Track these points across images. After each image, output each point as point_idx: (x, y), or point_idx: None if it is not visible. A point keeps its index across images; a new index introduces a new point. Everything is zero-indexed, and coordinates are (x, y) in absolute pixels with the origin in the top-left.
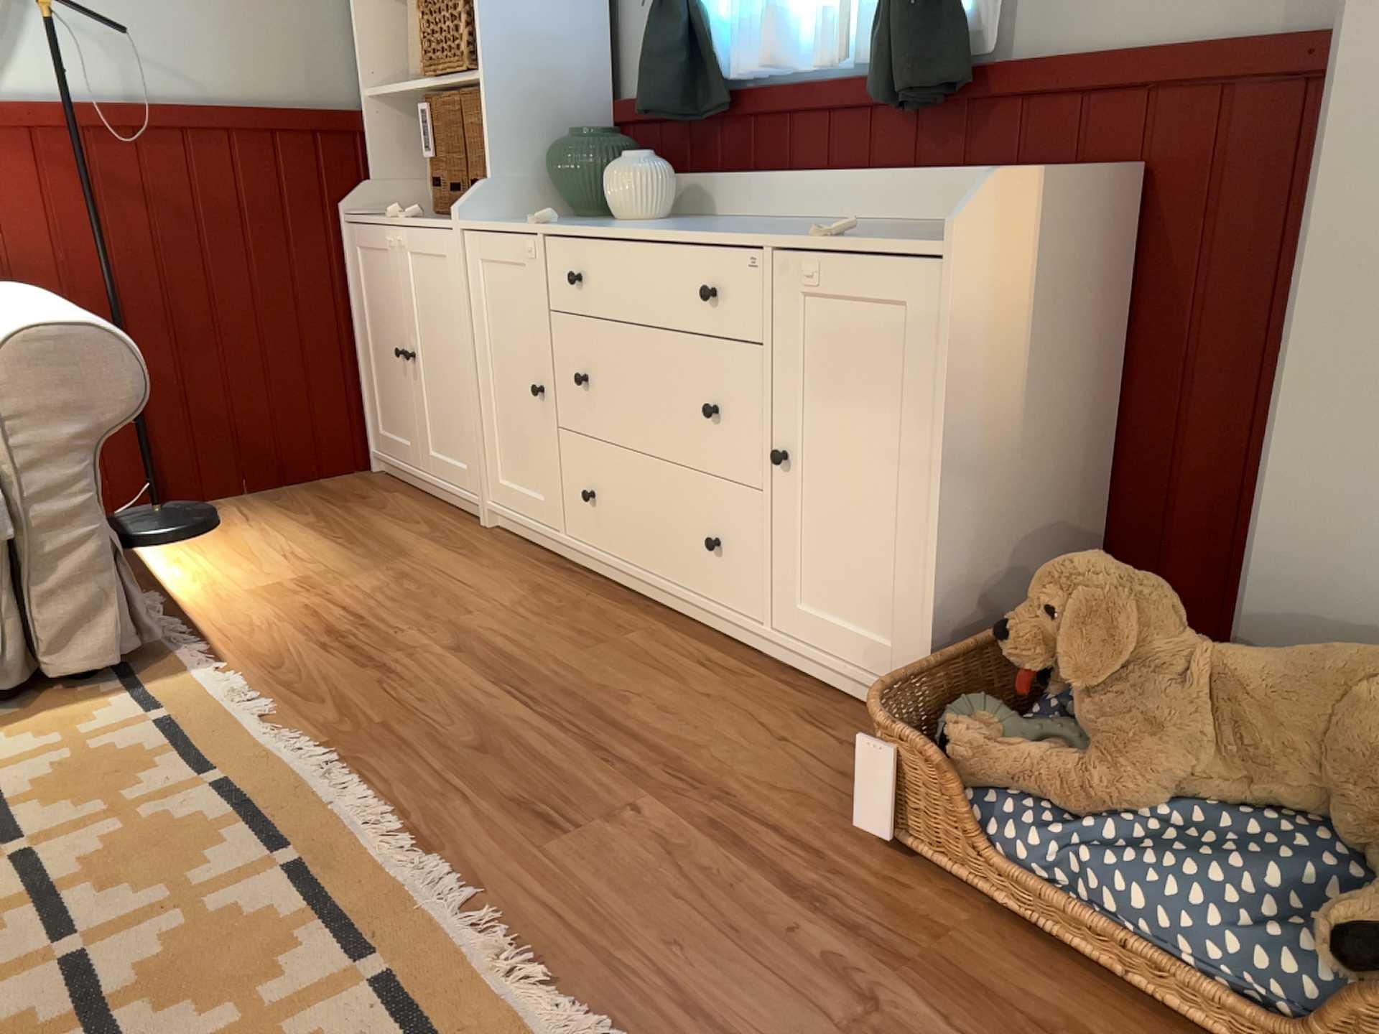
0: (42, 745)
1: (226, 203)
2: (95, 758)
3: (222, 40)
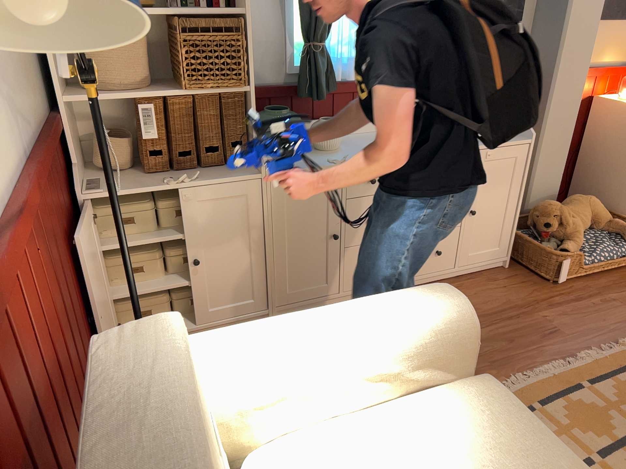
0: None
1: (57, 216)
2: None
3: (19, 76)
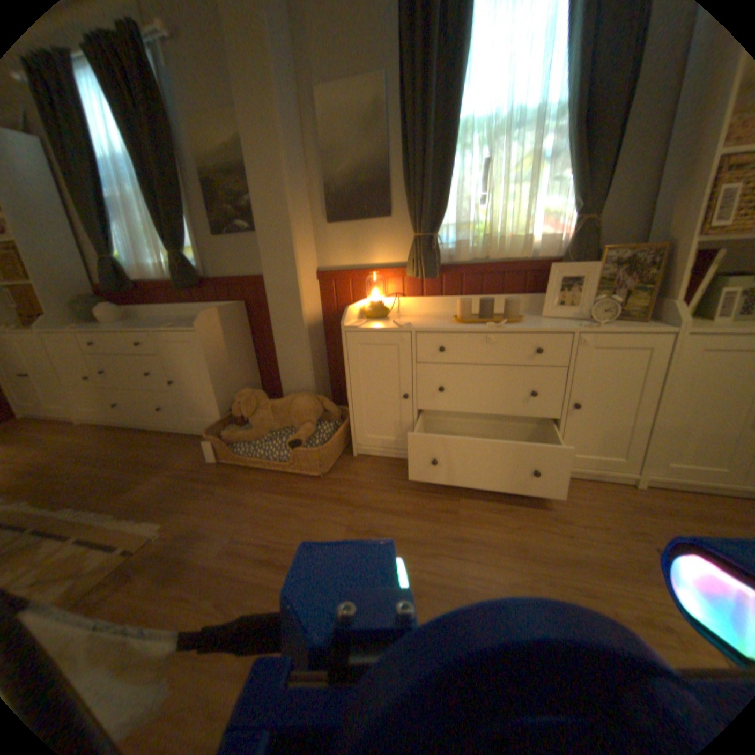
0: None
1: None
2: None
3: None
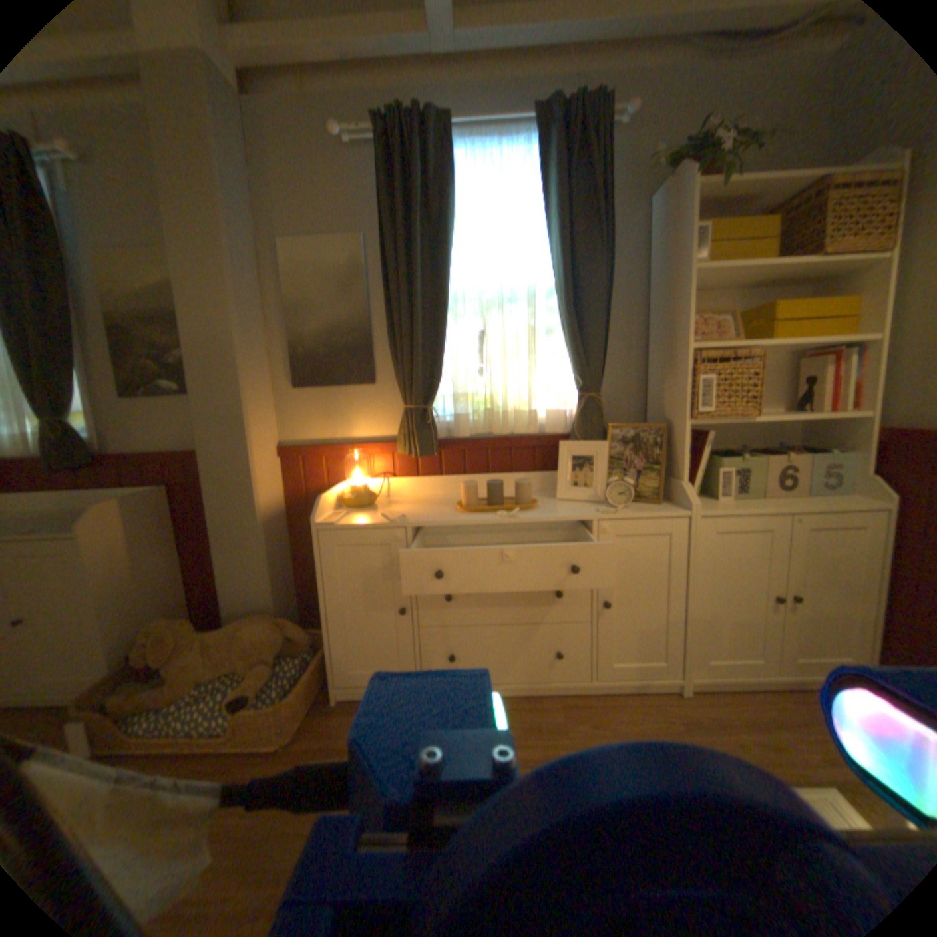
0: None
1: None
2: None
3: None
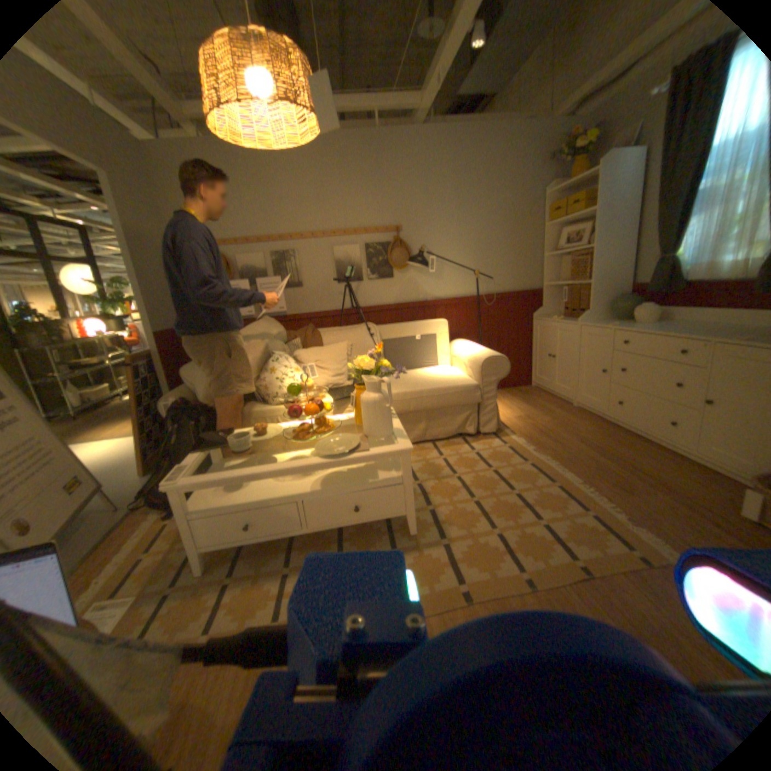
0: (484, 448)
1: (504, 315)
2: (497, 453)
3: (508, 273)
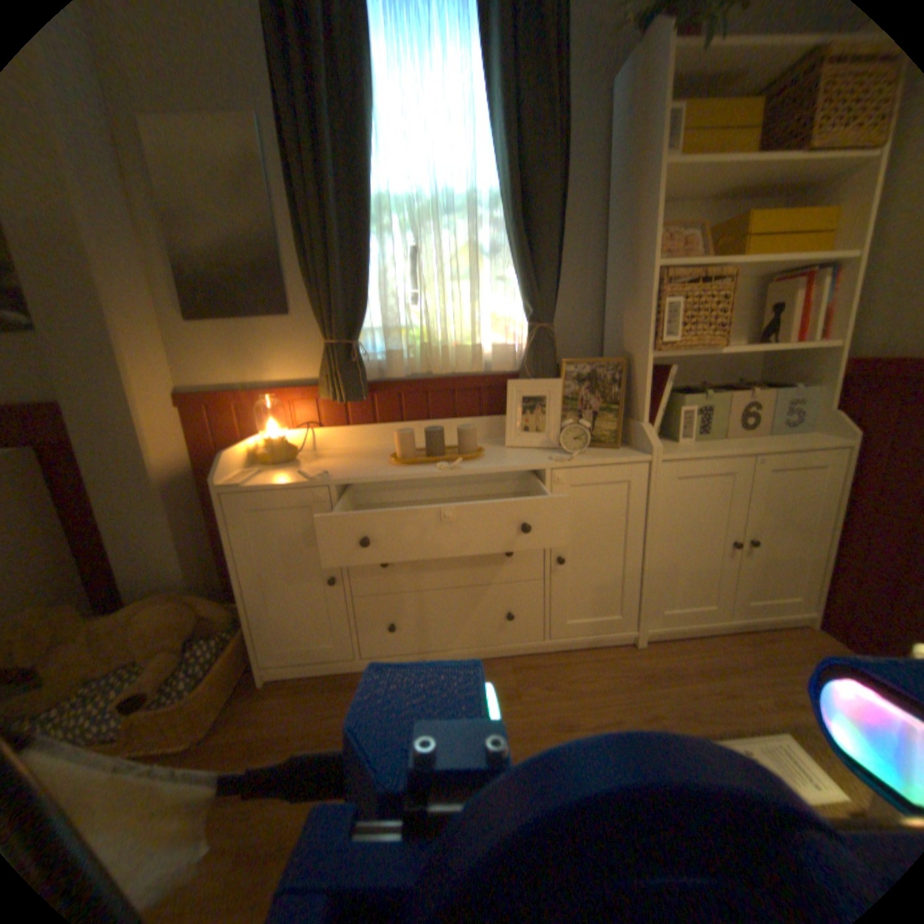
0: None
1: None
2: None
3: None
